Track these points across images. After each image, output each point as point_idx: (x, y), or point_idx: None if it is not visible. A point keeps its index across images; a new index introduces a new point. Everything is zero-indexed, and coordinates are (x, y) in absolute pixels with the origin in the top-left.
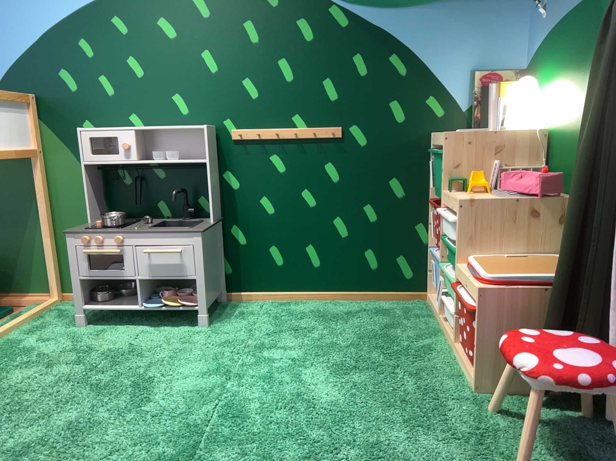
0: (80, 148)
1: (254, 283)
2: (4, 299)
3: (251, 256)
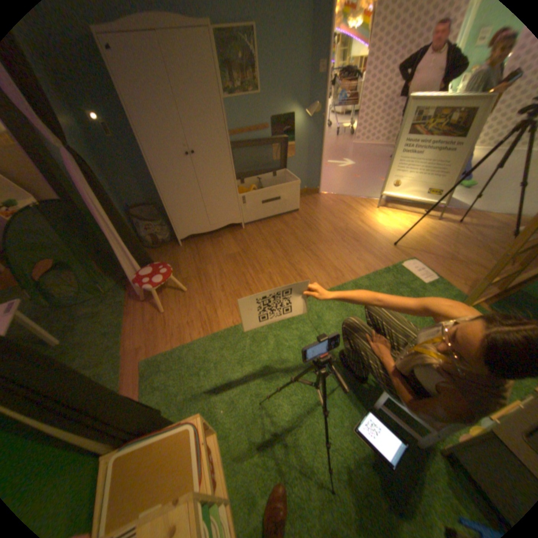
0: None
1: None
2: None
3: None
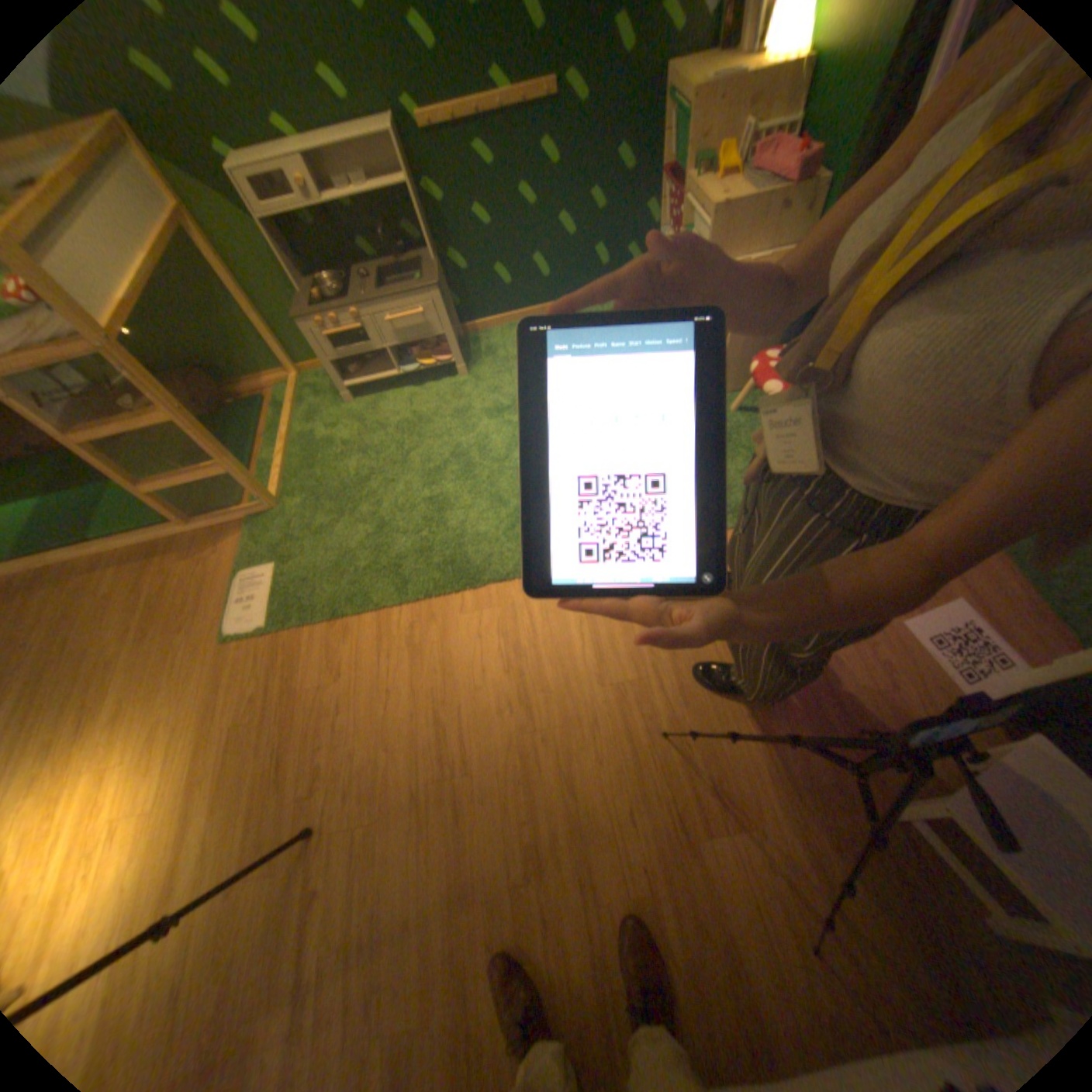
0: (241, 199)
1: (486, 310)
2: (241, 388)
3: (477, 283)
